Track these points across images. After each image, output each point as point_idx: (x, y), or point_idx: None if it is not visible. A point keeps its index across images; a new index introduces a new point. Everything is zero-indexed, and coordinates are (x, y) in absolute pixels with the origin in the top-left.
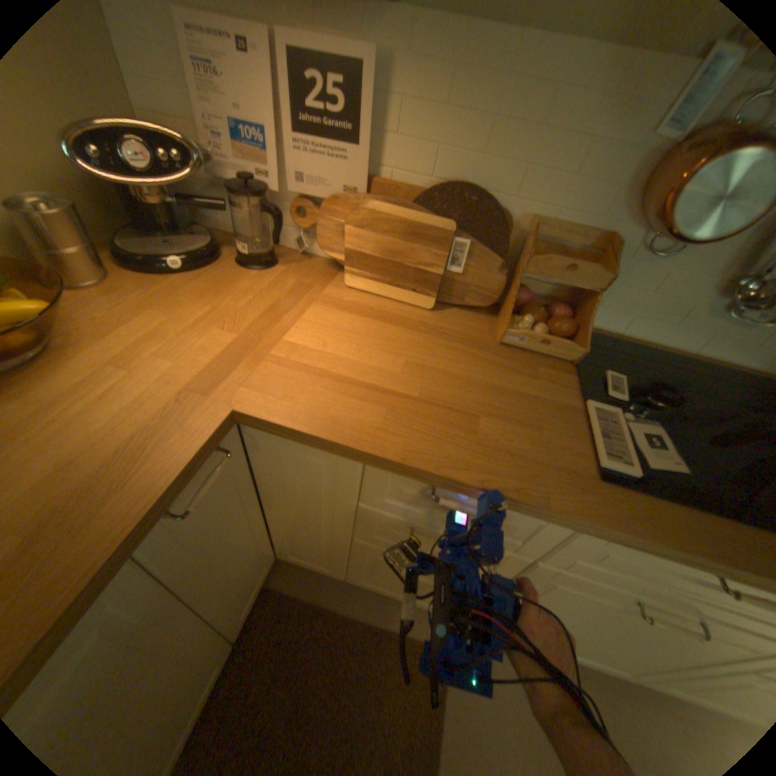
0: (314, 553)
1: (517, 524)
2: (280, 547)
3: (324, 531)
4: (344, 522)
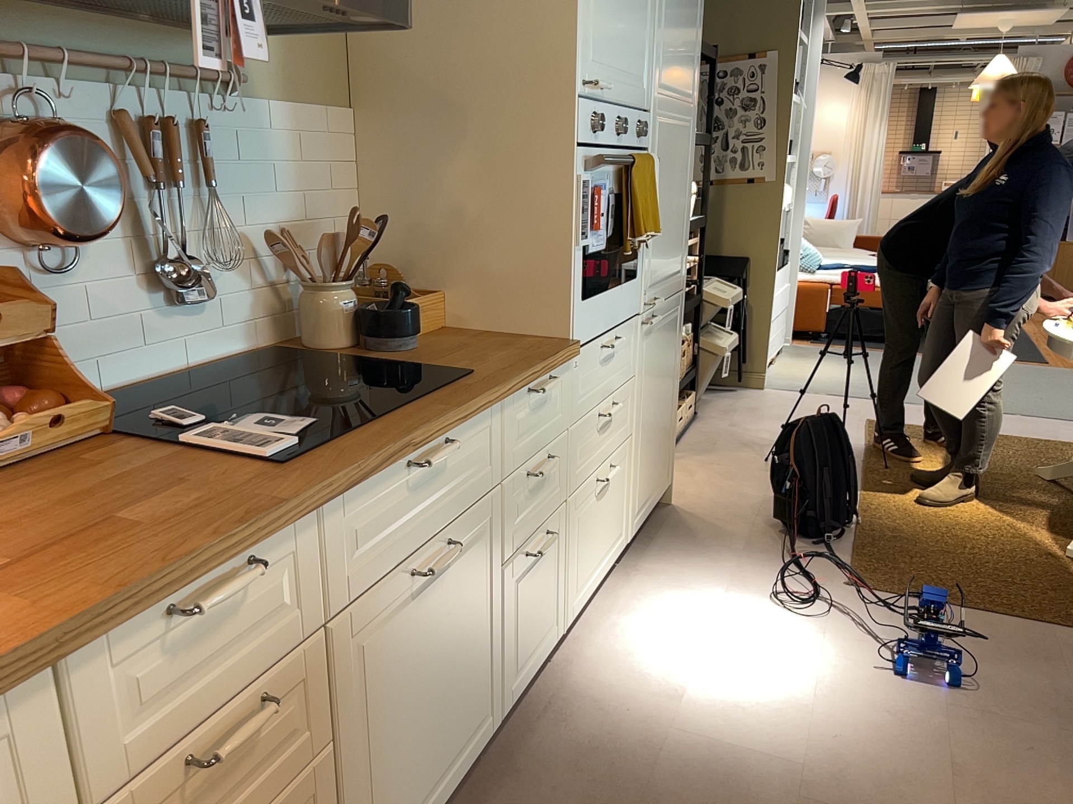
0: None
1: (278, 578)
2: None
3: None
4: None
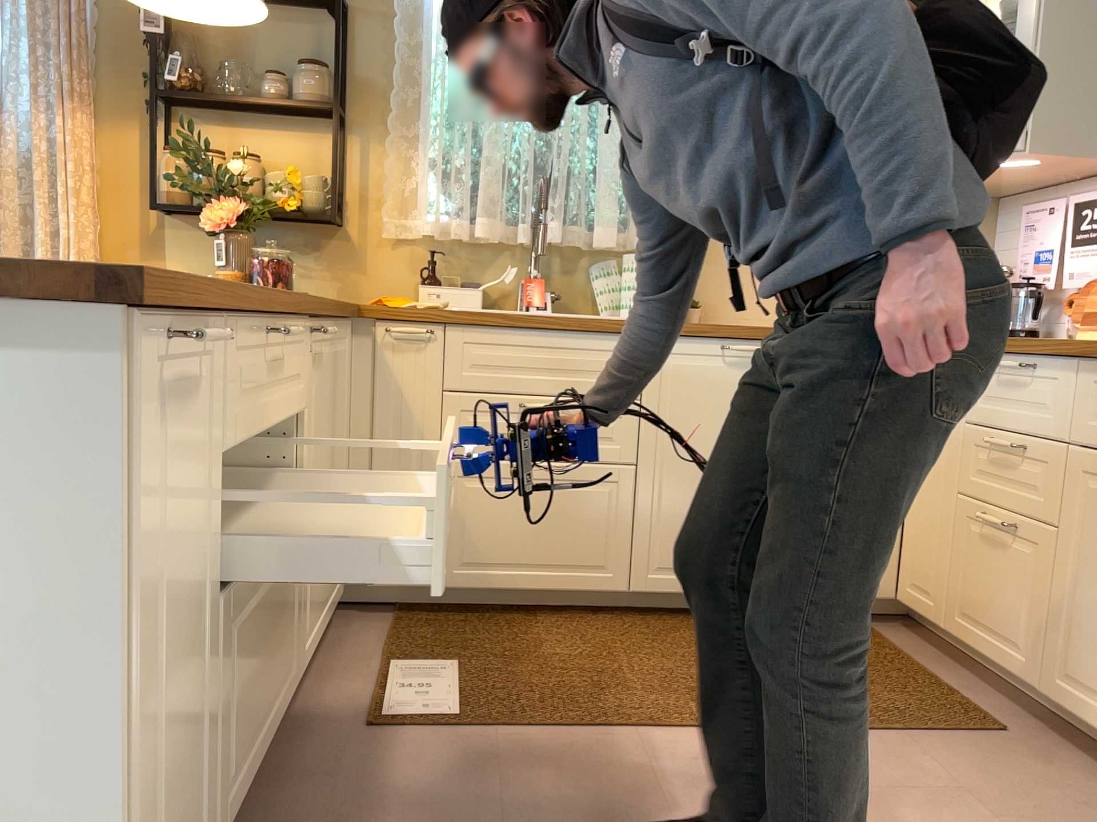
0: (928, 558)
1: (1046, 388)
2: (905, 562)
3: (941, 494)
4: (956, 464)
